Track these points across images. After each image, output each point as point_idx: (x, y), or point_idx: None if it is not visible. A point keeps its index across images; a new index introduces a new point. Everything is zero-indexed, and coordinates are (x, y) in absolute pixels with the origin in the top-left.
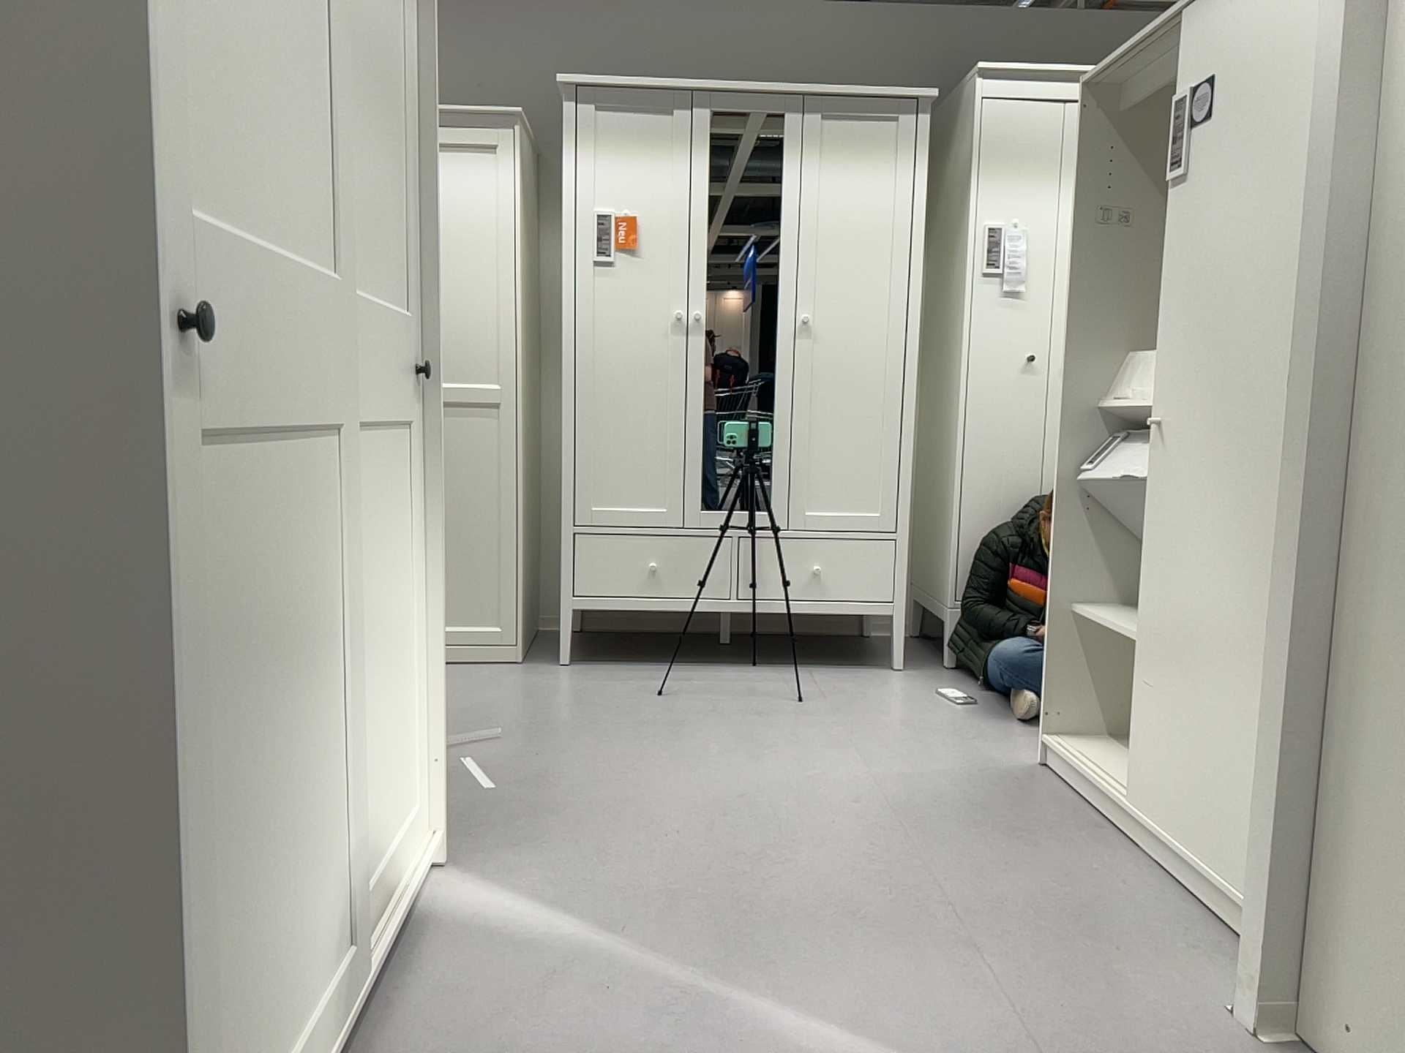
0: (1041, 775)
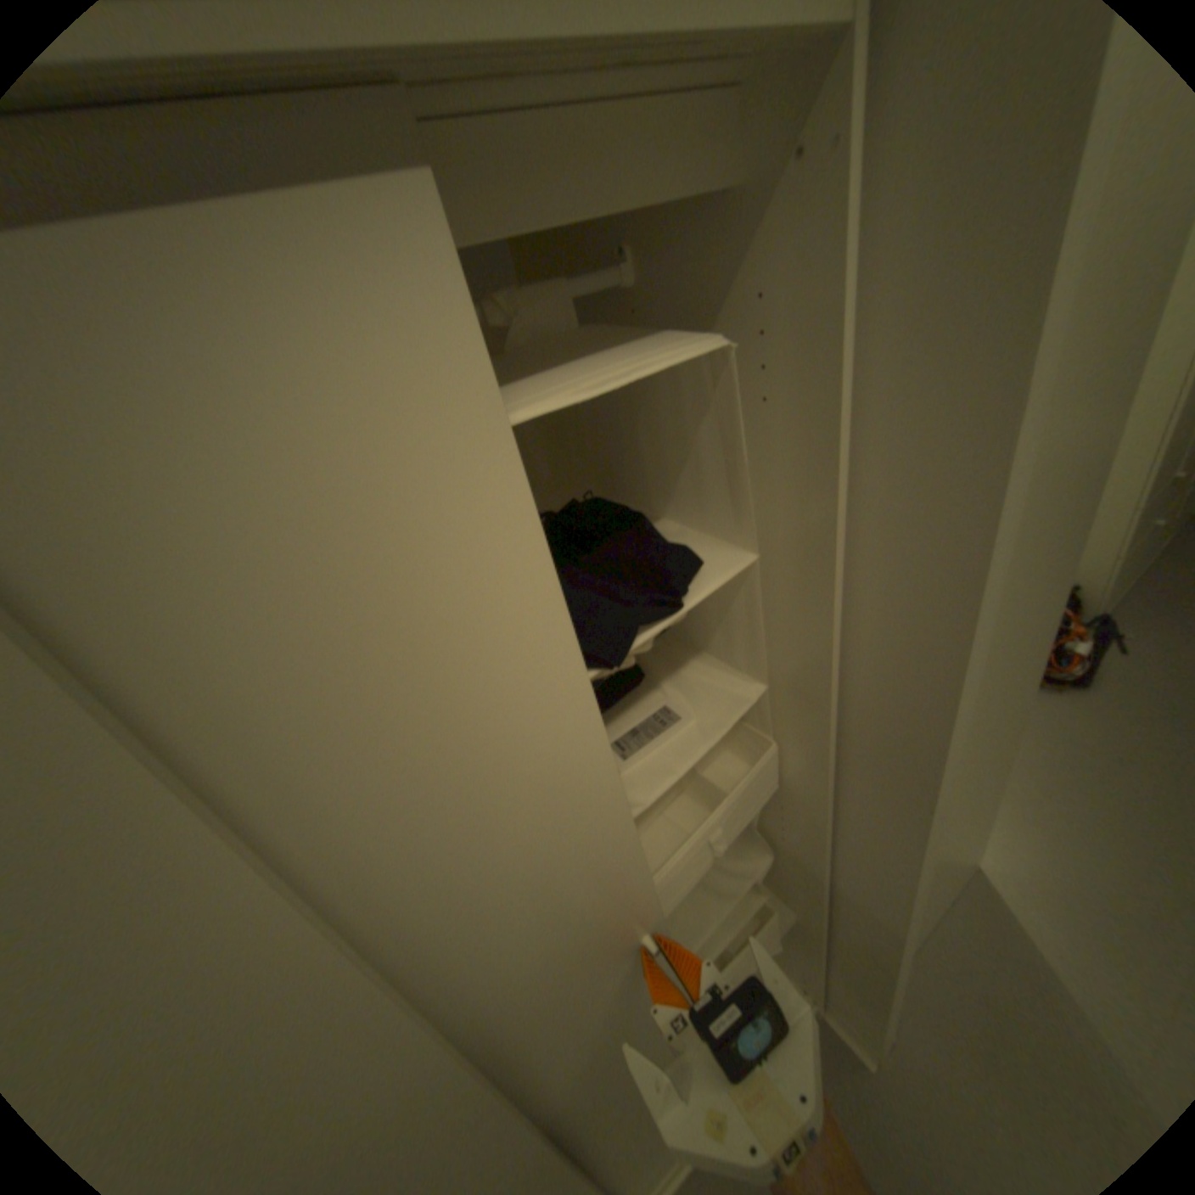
0: None
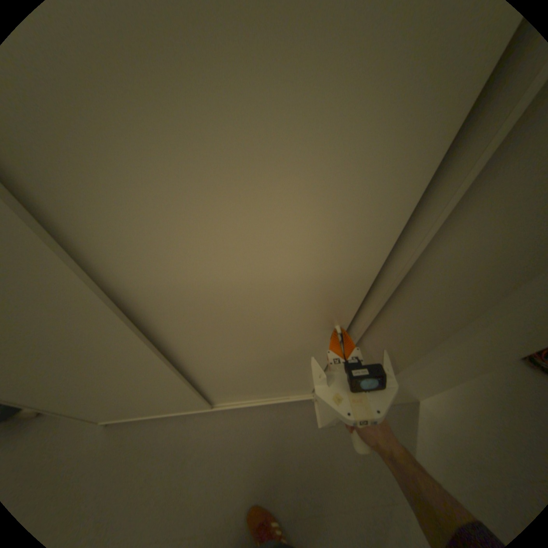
0: (113, 431)
